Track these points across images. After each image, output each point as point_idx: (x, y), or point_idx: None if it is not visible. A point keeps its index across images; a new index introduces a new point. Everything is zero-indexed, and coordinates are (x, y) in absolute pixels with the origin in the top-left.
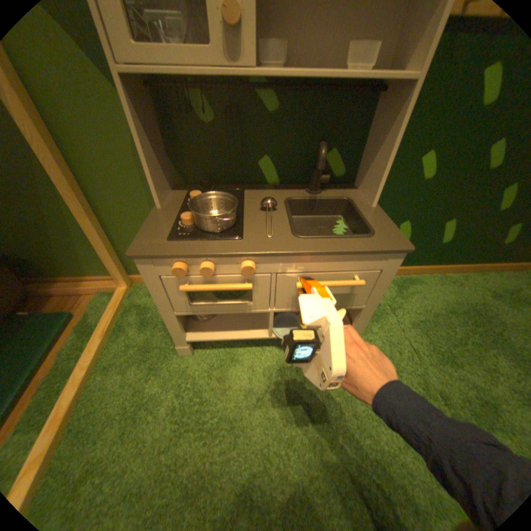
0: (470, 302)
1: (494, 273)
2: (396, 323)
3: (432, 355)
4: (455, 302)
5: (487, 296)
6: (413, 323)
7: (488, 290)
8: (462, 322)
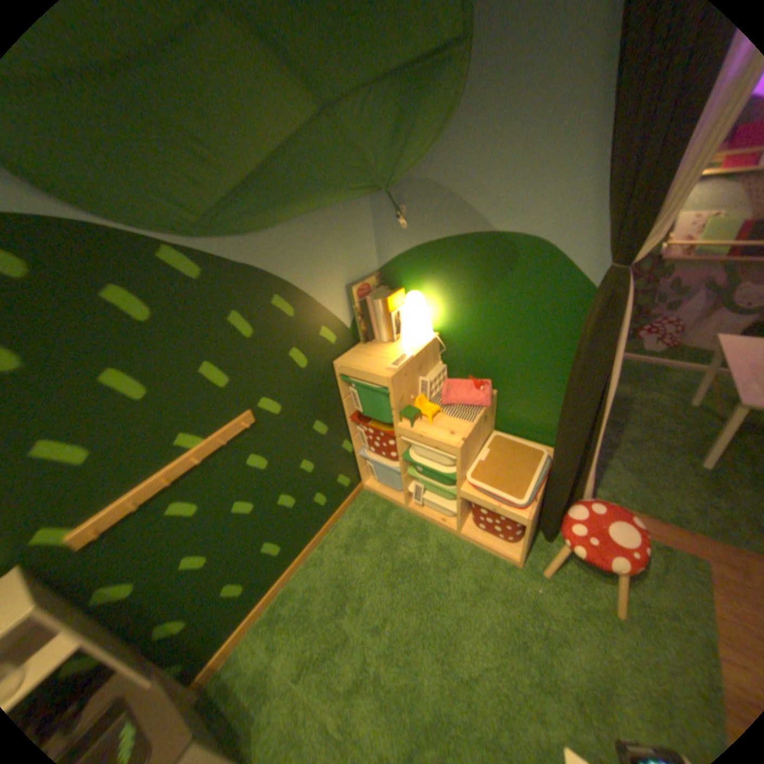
0: (331, 577)
1: (339, 520)
2: (282, 680)
3: (320, 688)
4: (321, 591)
5: (340, 555)
6: (296, 662)
7: (340, 546)
8: (332, 612)
